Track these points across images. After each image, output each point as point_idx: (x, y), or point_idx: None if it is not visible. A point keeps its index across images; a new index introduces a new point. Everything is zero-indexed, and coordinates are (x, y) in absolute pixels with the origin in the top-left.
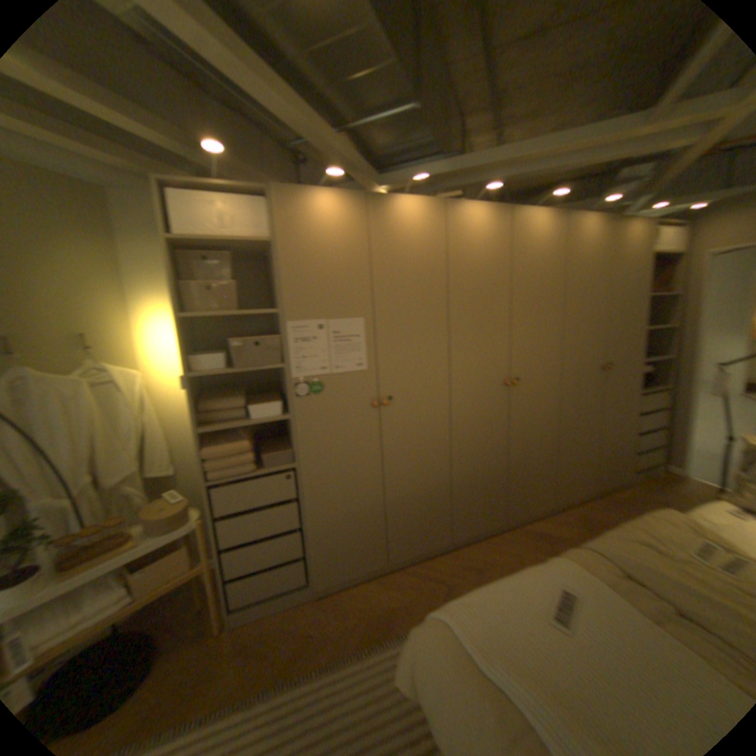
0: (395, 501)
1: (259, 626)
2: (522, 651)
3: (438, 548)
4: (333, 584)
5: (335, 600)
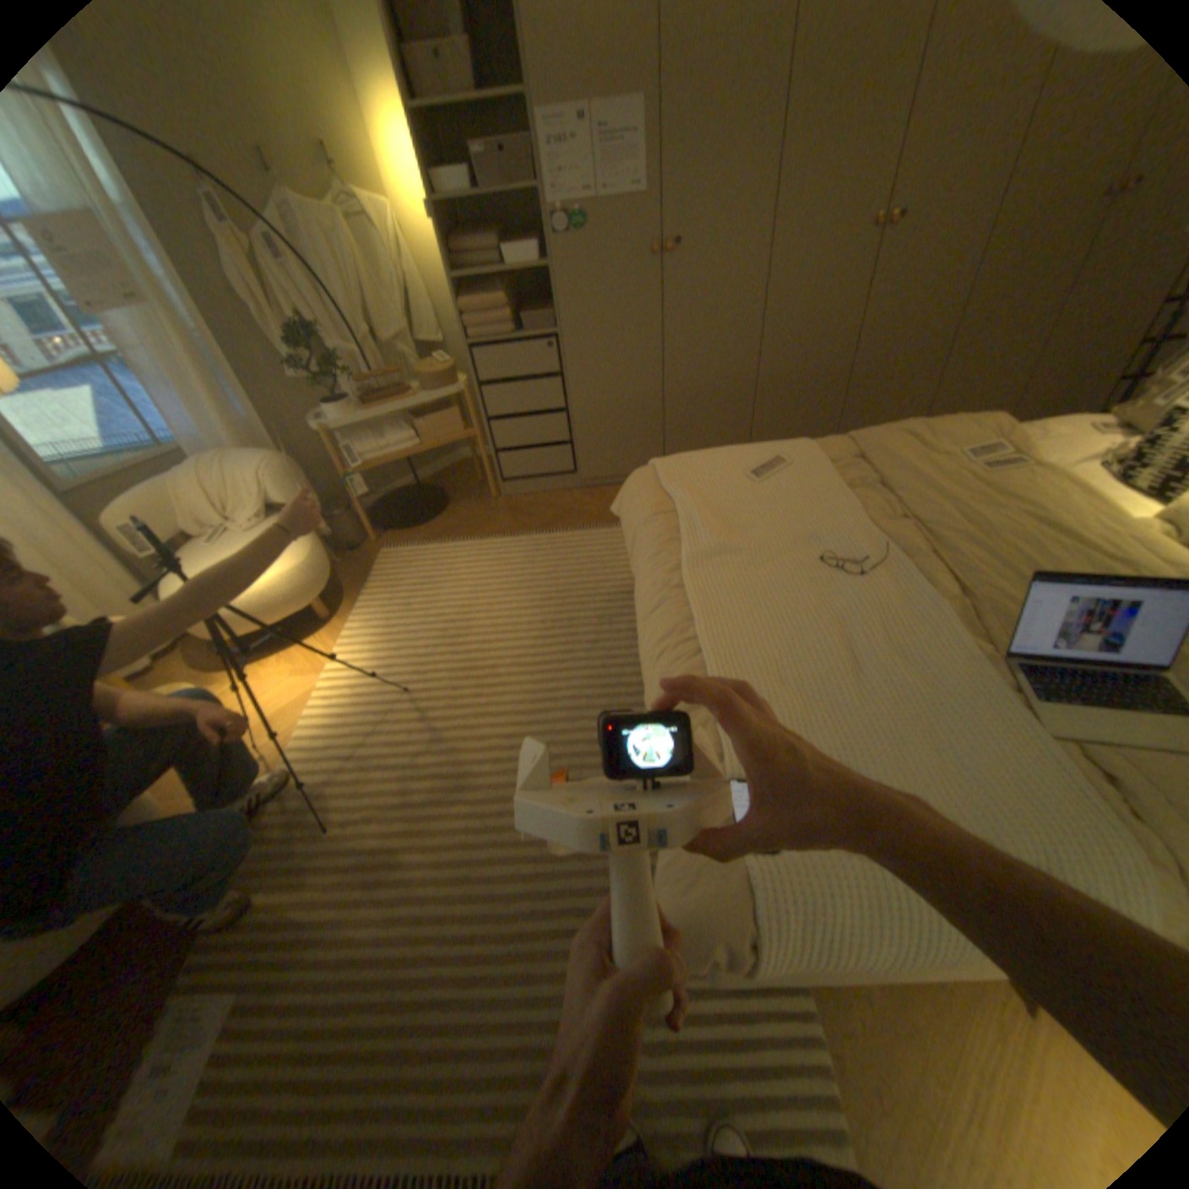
0: (674, 394)
1: (528, 498)
2: (702, 484)
3: None
4: (599, 476)
5: (601, 491)
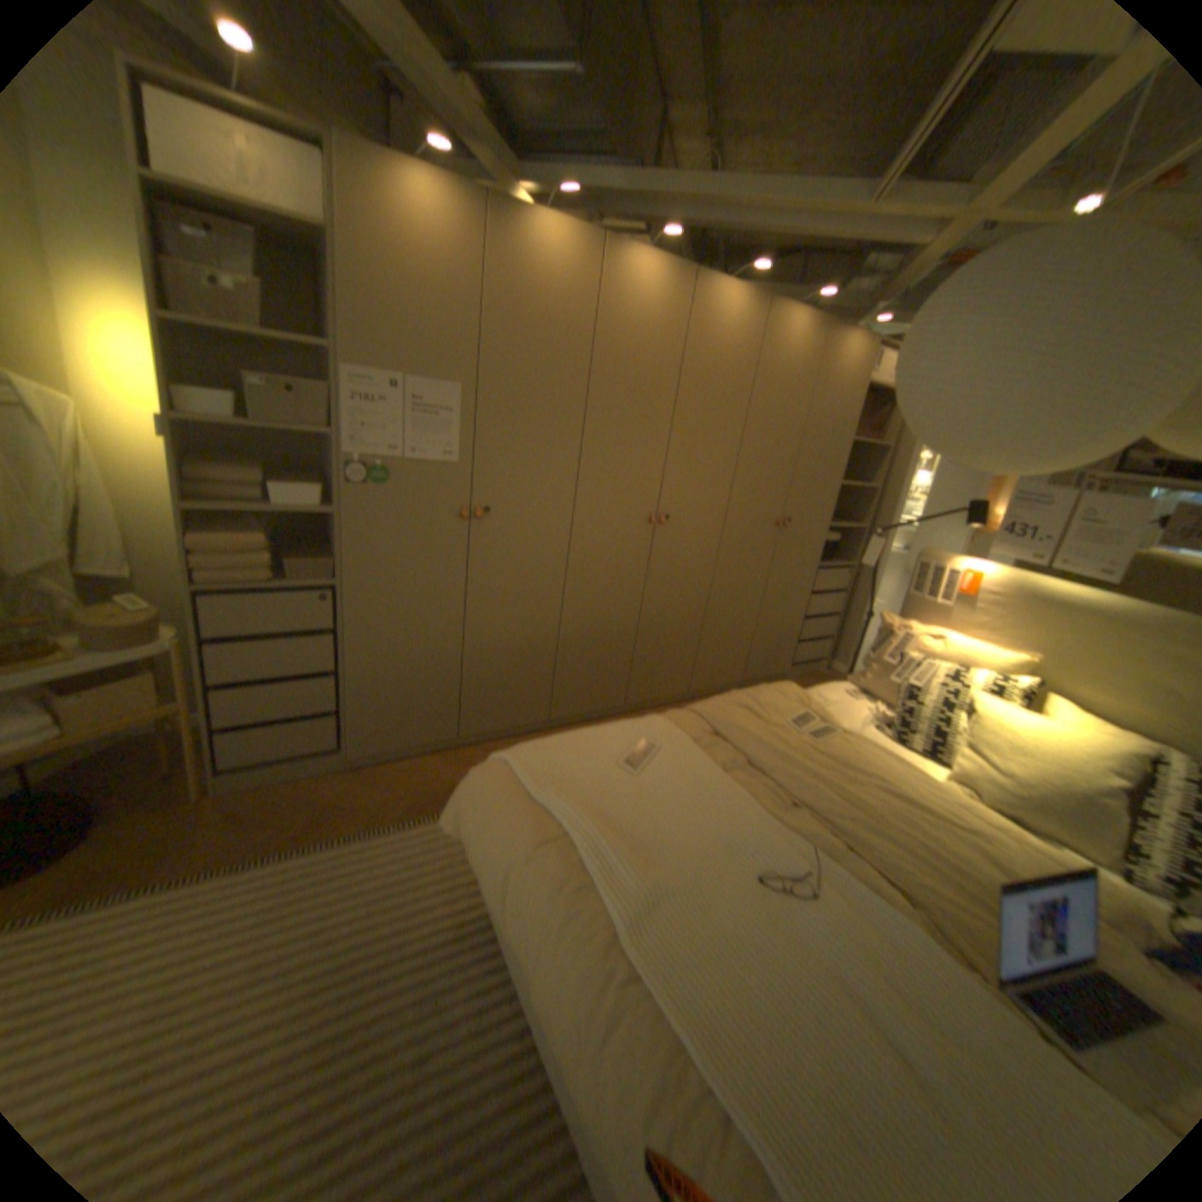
0: (476, 653)
1: (259, 793)
2: (578, 783)
3: (527, 722)
4: (375, 751)
5: (376, 770)
